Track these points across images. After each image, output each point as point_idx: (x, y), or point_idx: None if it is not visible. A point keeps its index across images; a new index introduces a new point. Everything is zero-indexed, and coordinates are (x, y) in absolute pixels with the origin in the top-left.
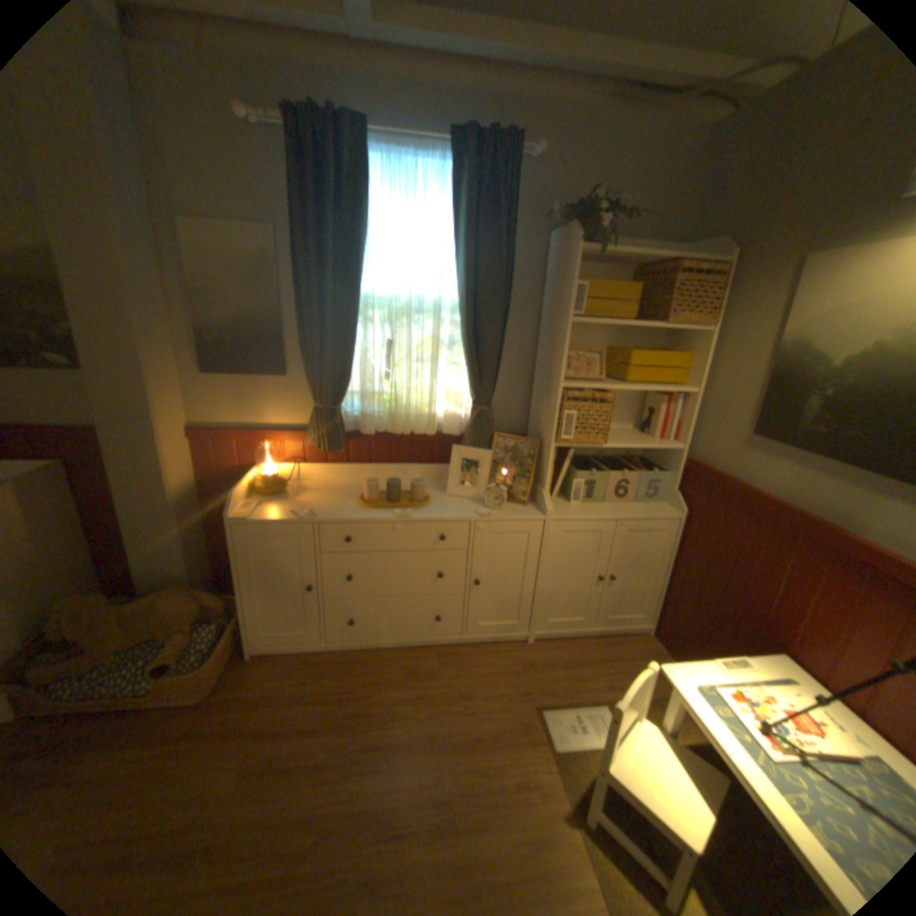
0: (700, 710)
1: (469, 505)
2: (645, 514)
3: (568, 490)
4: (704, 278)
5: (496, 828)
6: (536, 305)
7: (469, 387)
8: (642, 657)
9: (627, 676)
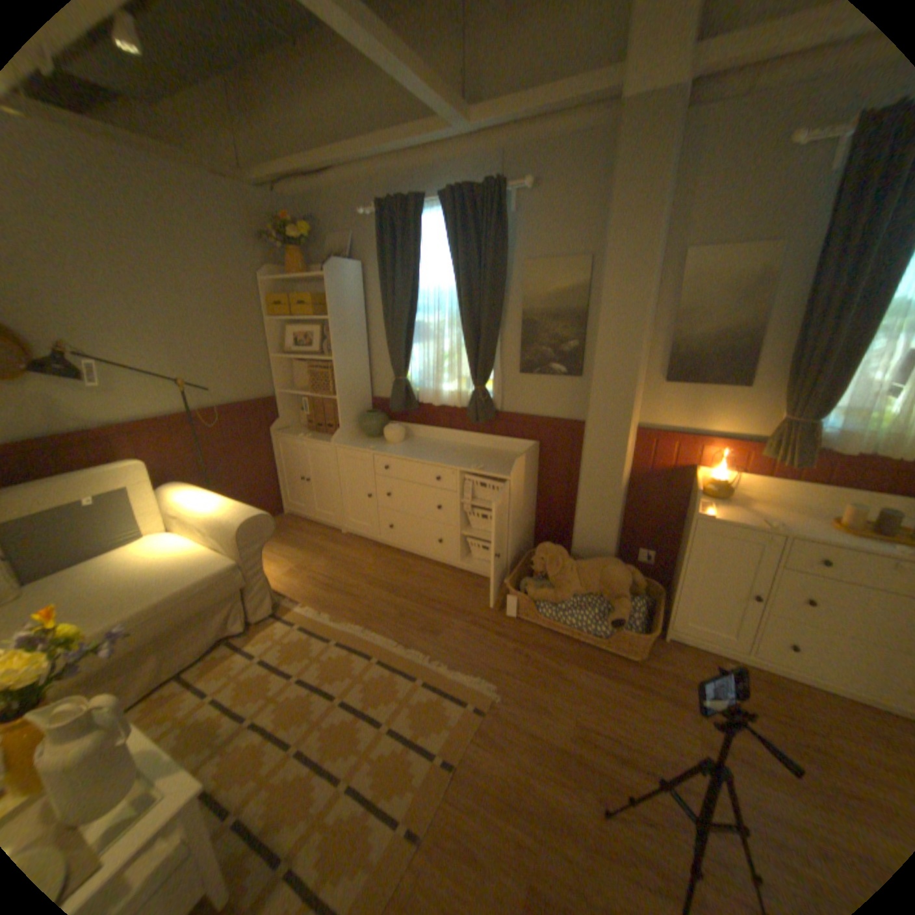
0: None
1: None
2: None
3: None
4: None
5: None
6: None
7: None
8: None
9: None
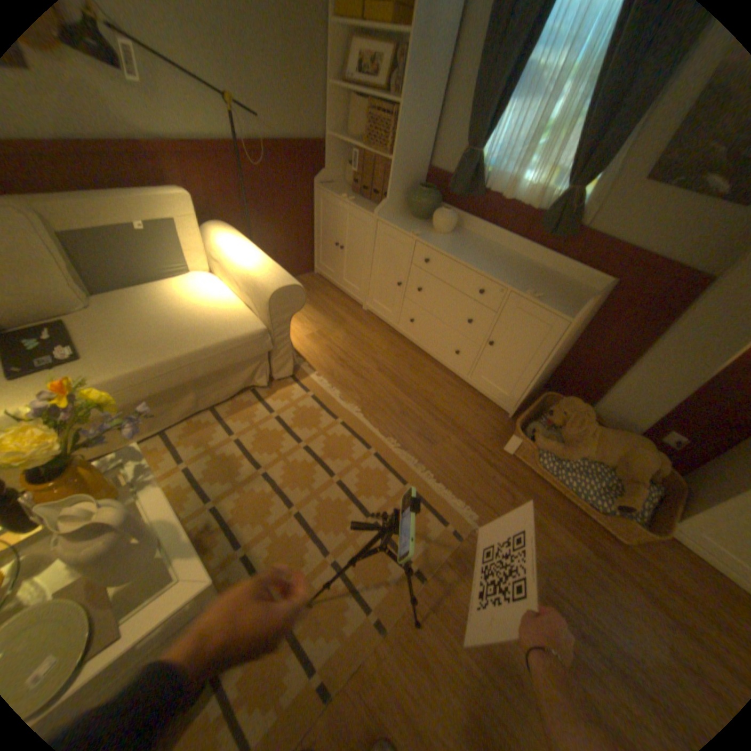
0: None
1: None
2: None
3: None
4: None
5: None
6: None
7: None
8: None
9: None
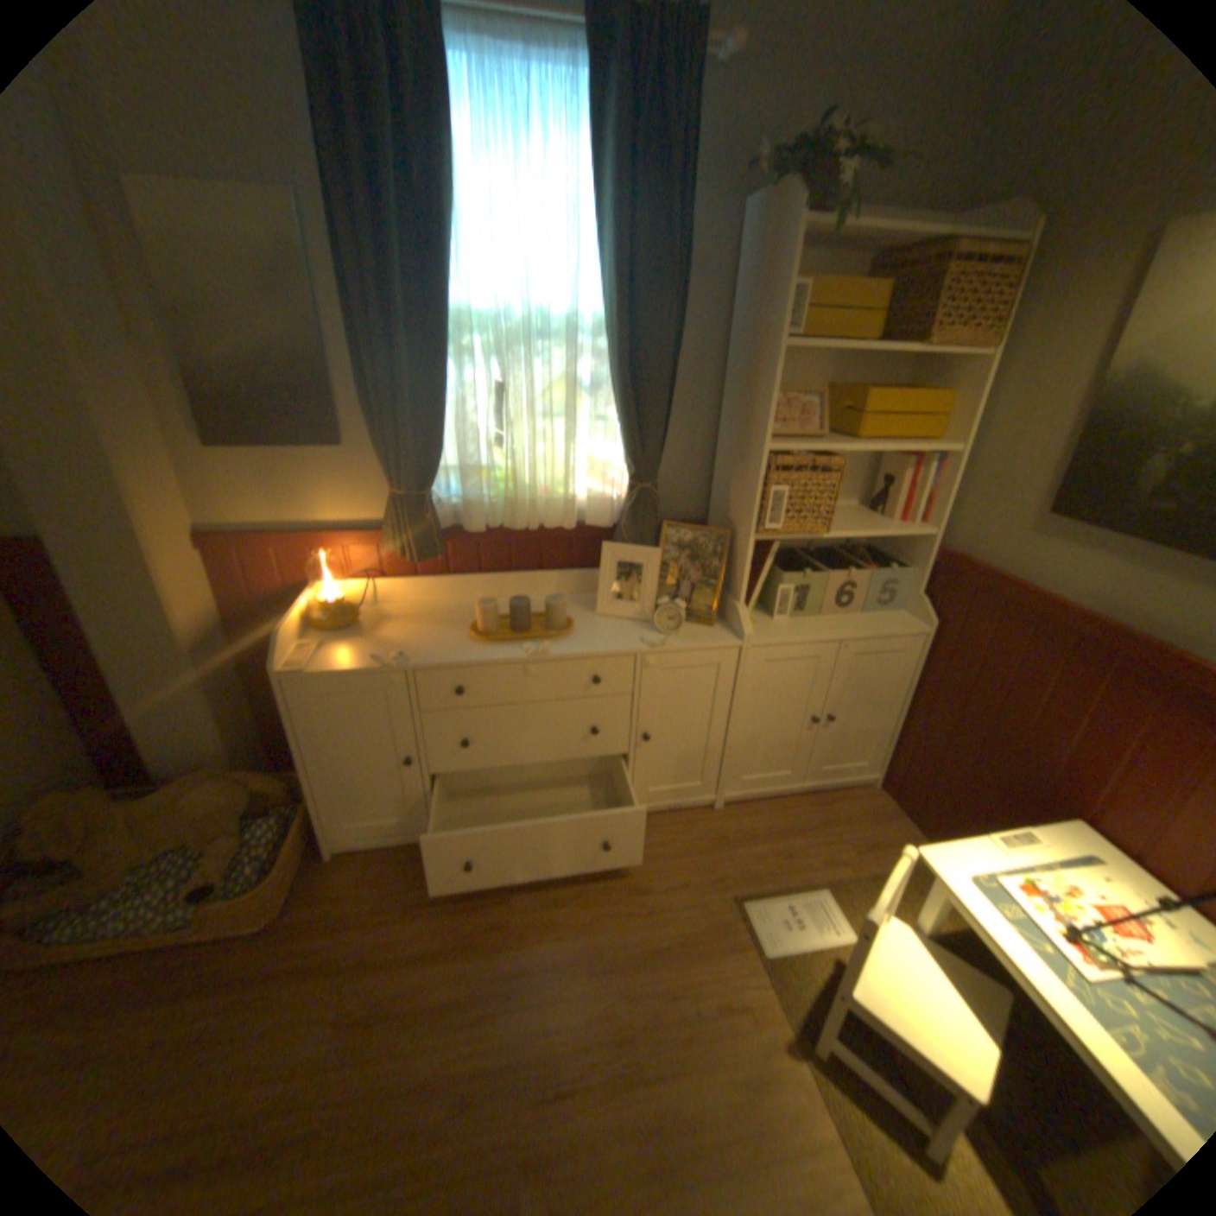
0: (977, 909)
1: (632, 628)
2: (878, 629)
3: (769, 600)
4: (982, 269)
5: (696, 1068)
6: (723, 320)
7: (624, 454)
8: (867, 817)
9: (849, 845)
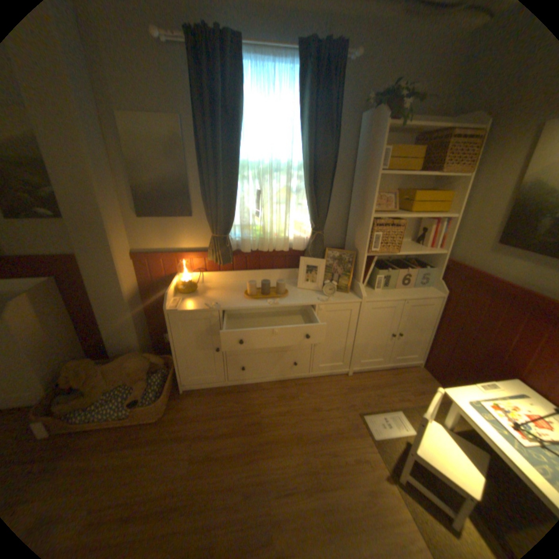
0: (472, 416)
1: (313, 294)
2: (422, 295)
3: (372, 282)
4: (465, 140)
5: (346, 486)
6: (352, 163)
7: (310, 219)
8: (418, 380)
9: (410, 393)
